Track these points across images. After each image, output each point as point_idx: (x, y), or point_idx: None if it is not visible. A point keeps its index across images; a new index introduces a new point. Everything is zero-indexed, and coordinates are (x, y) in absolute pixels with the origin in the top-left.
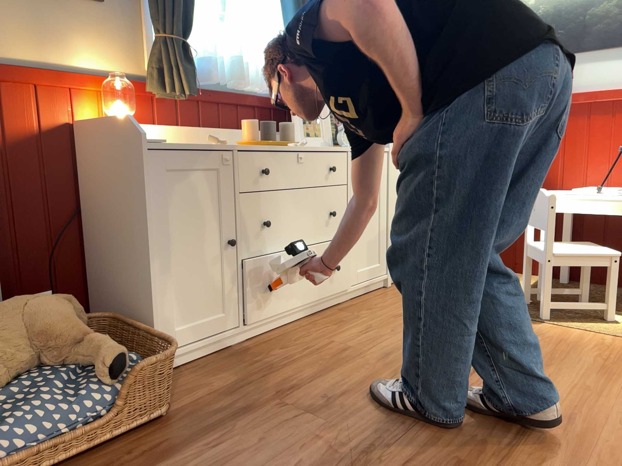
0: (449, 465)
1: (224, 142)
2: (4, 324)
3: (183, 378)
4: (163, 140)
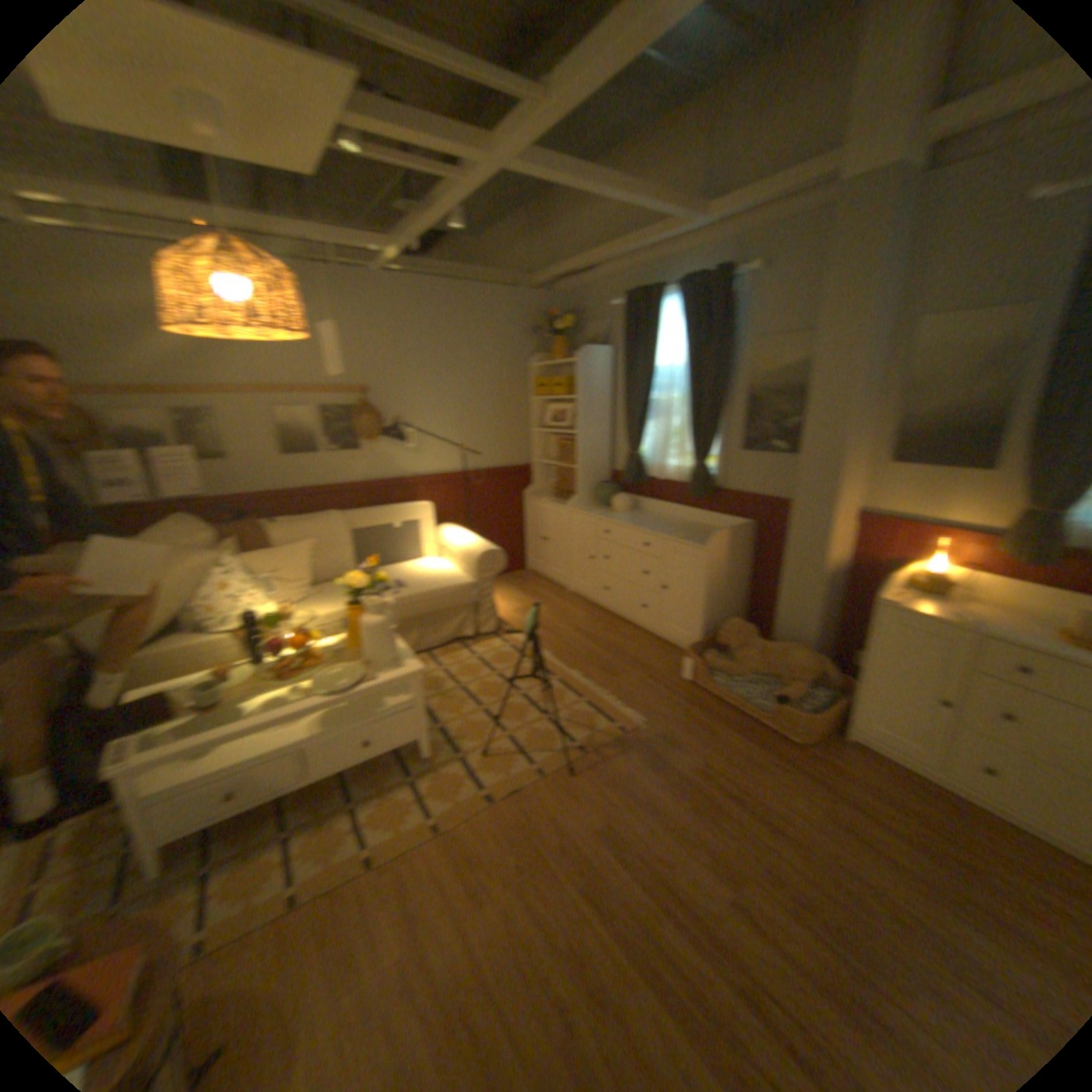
0: (780, 878)
1: (978, 624)
2: (779, 653)
3: (855, 755)
4: (900, 603)
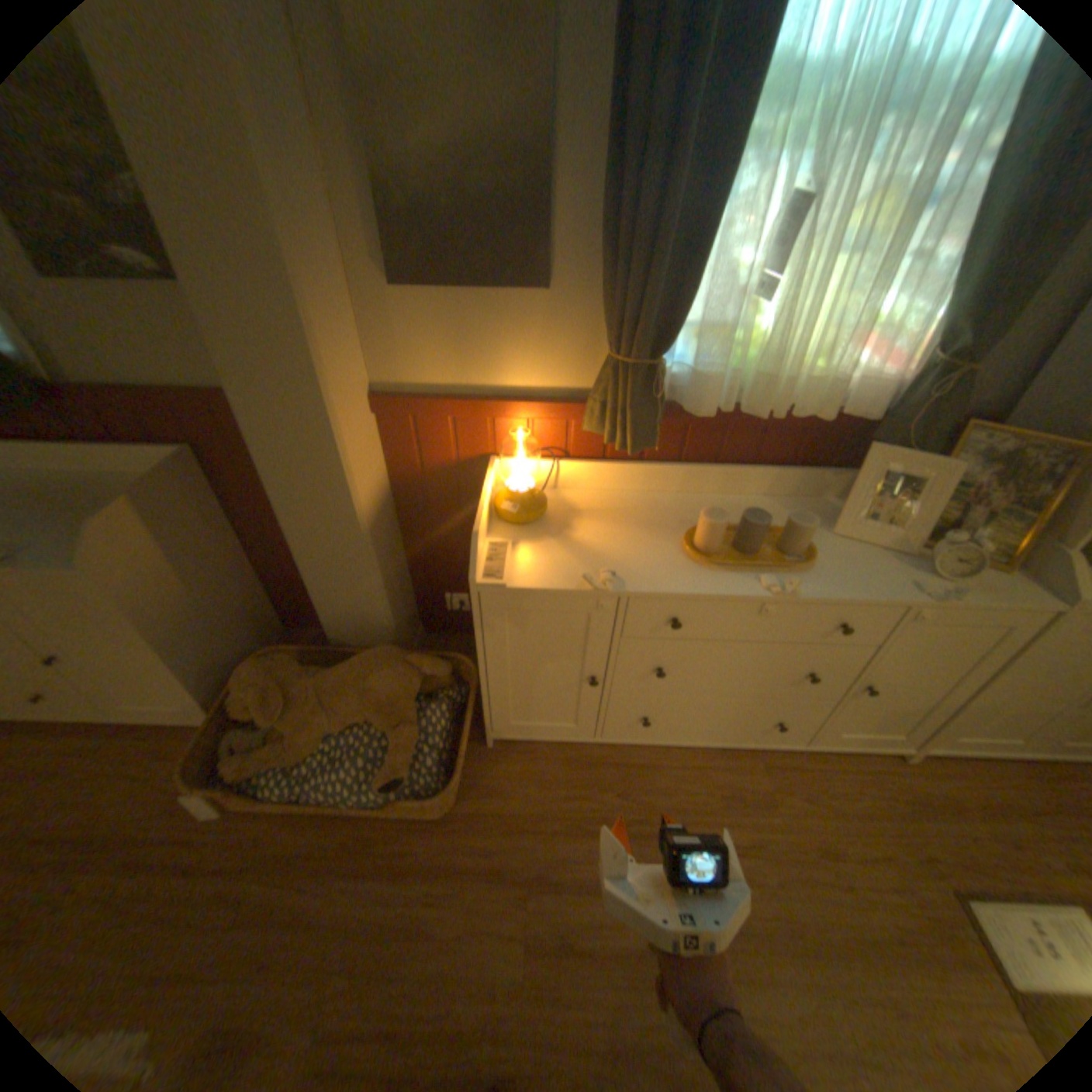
0: None
1: (615, 580)
2: (350, 688)
3: (505, 765)
4: (507, 581)
